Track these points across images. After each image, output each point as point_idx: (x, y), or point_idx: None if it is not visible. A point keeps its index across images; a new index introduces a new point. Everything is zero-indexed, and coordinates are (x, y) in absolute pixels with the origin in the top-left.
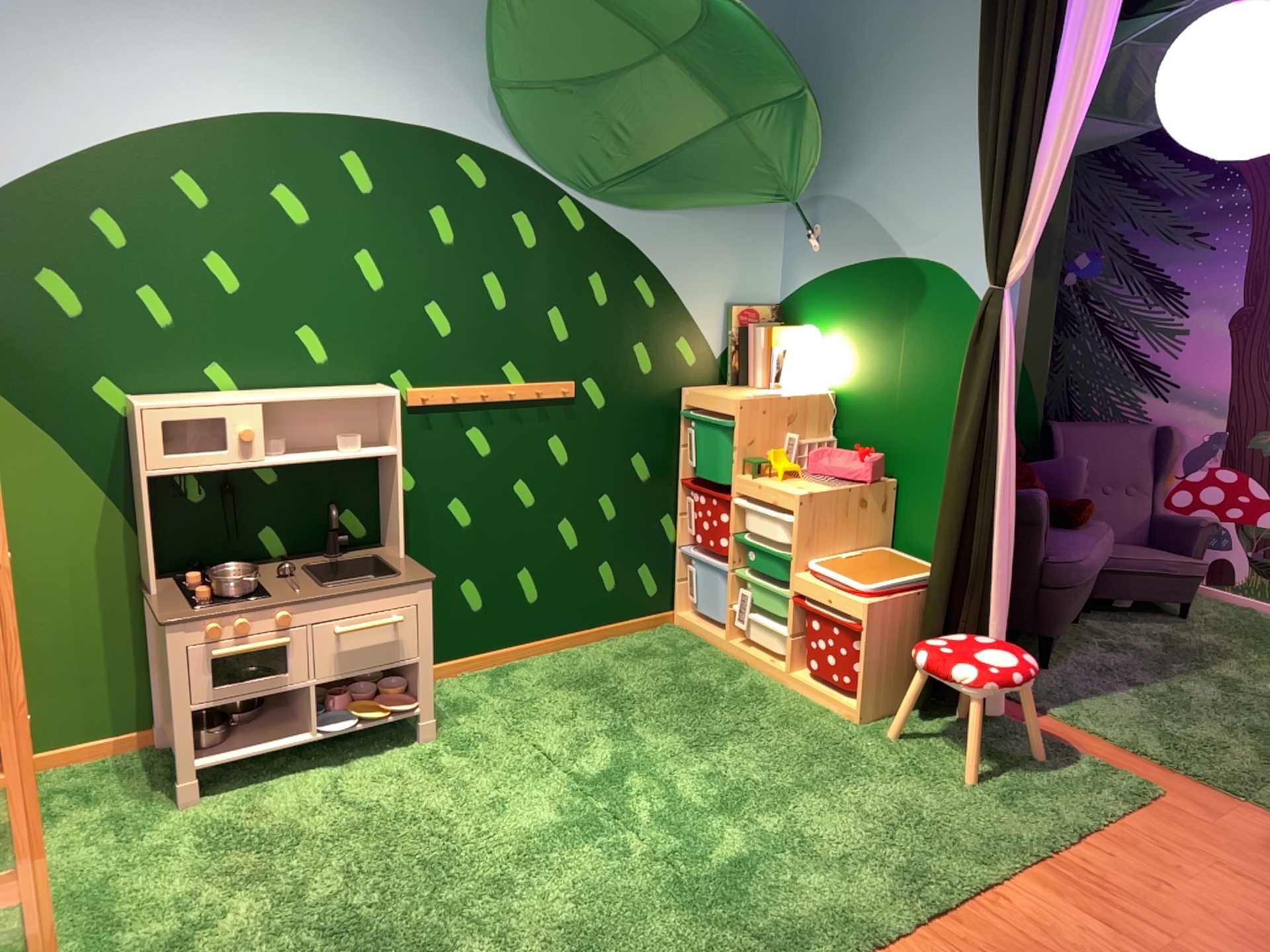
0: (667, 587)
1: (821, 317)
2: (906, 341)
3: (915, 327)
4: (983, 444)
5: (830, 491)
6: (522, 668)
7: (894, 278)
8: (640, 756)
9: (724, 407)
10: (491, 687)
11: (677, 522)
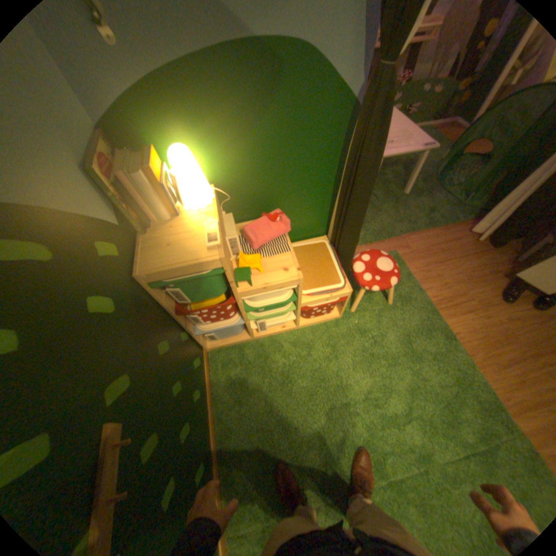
0: (198, 349)
1: (165, 128)
2: (269, 126)
3: (277, 111)
4: (370, 184)
5: (294, 256)
6: (230, 476)
7: (245, 64)
8: (353, 434)
9: (203, 267)
10: (248, 509)
11: (184, 329)
